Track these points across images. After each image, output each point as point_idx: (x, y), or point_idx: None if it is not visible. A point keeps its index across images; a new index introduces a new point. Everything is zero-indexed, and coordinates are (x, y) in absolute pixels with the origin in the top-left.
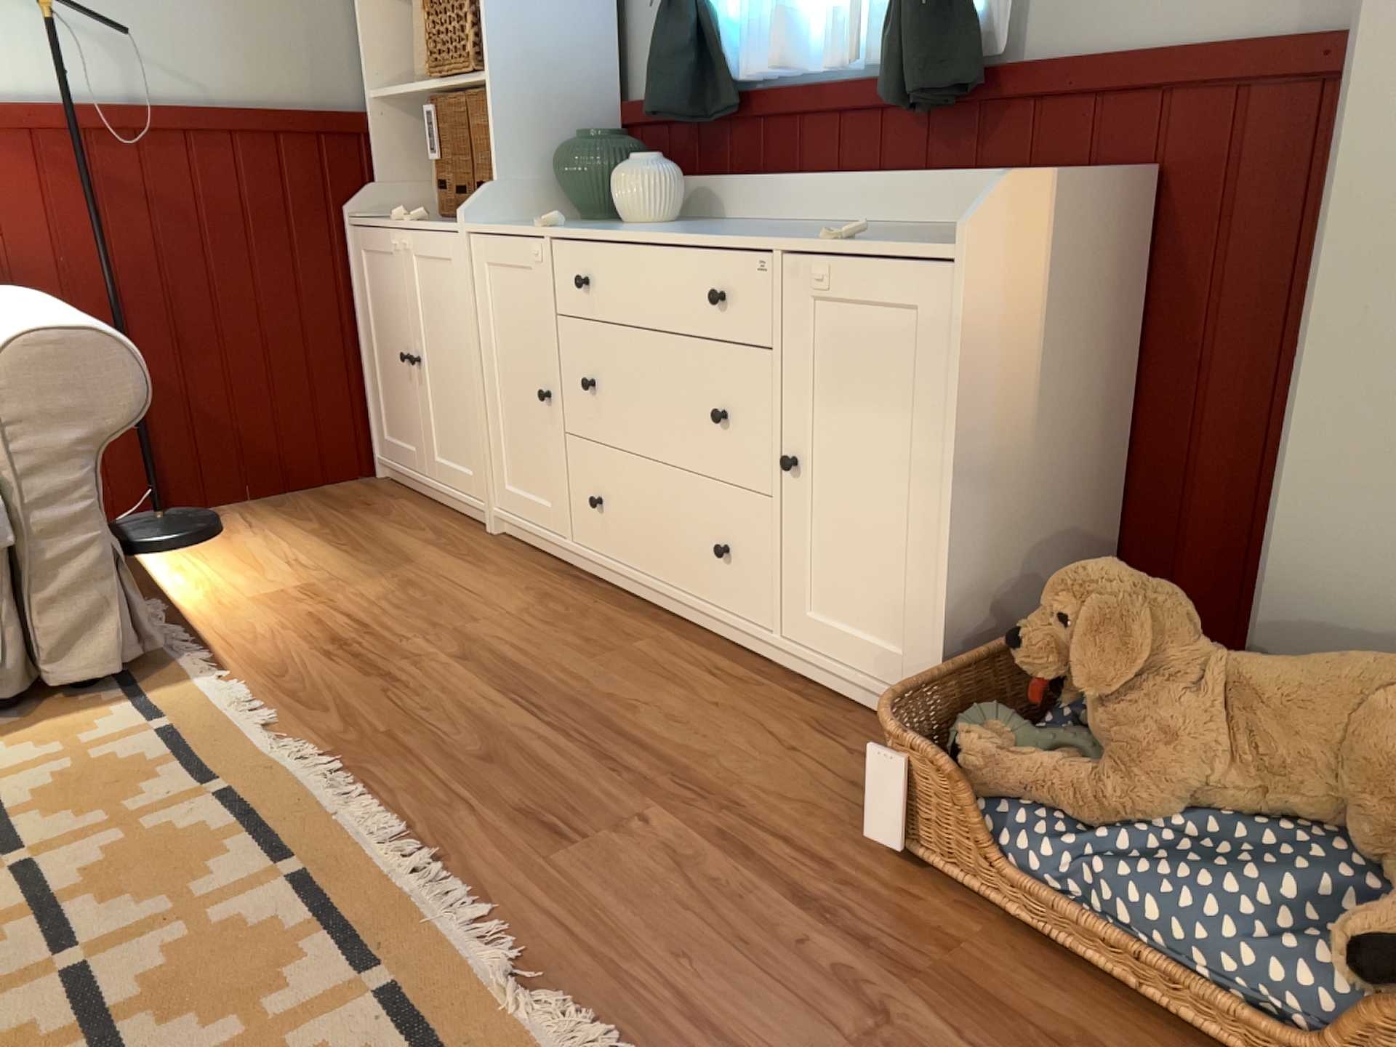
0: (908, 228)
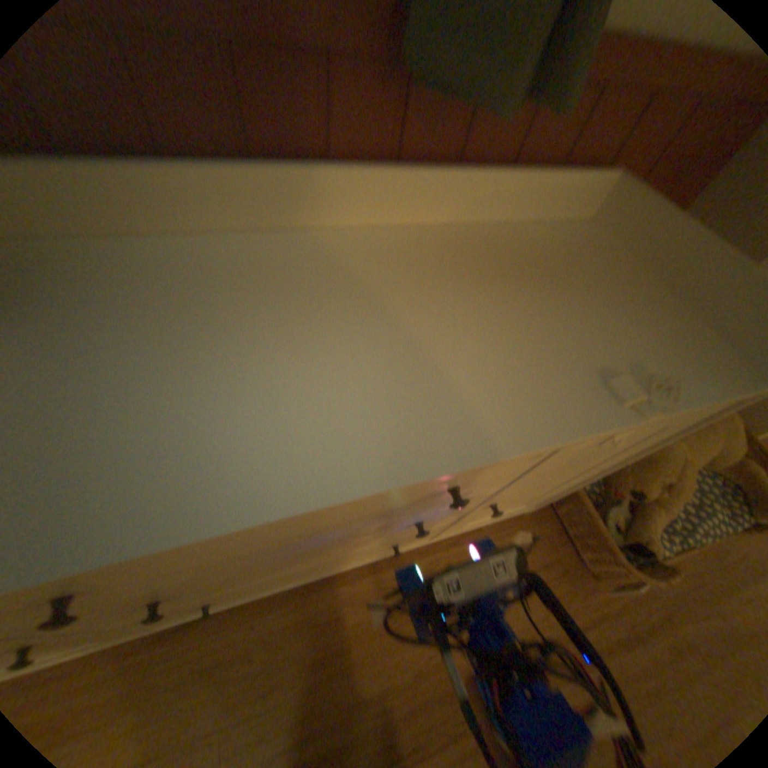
0: (425, 238)
